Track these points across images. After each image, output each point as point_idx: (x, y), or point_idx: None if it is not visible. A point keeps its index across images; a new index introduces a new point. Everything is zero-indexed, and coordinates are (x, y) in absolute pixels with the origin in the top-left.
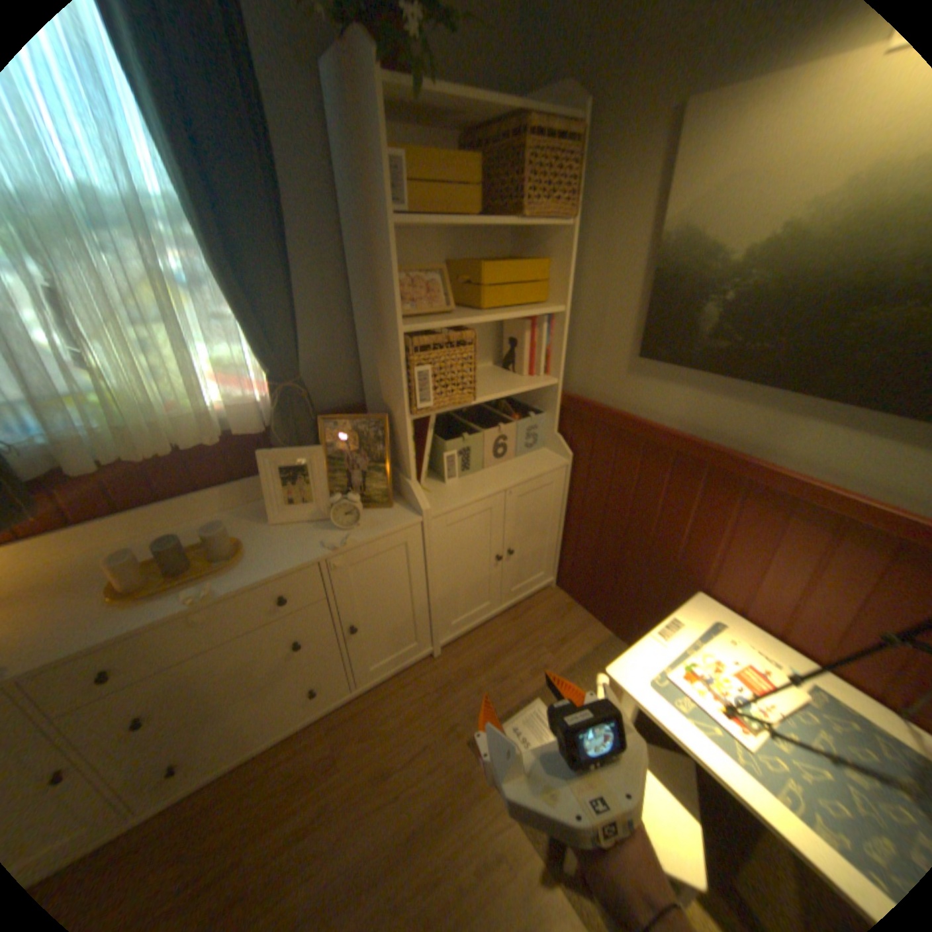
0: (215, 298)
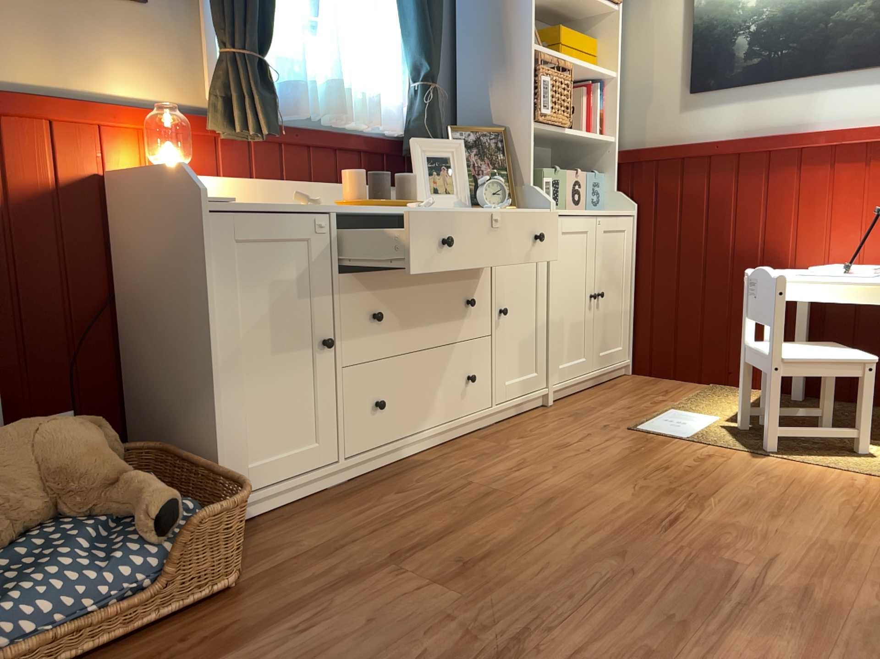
0: (390, 10)
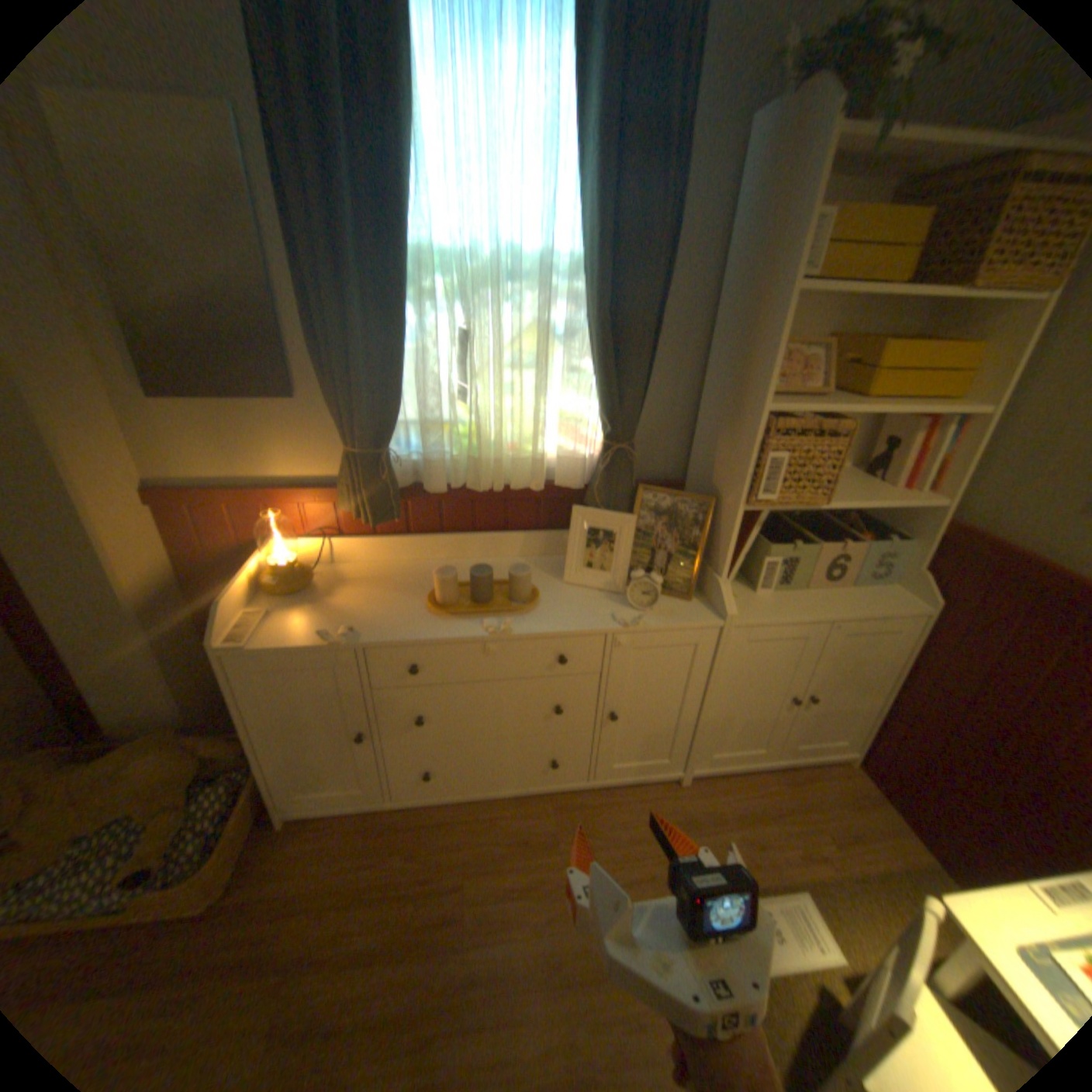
0: (582, 351)
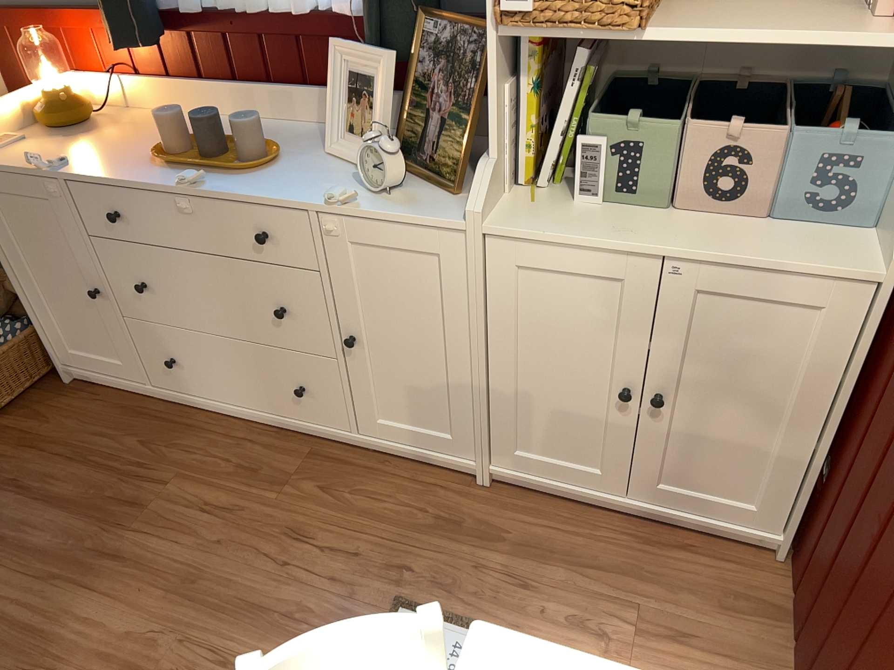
0: None
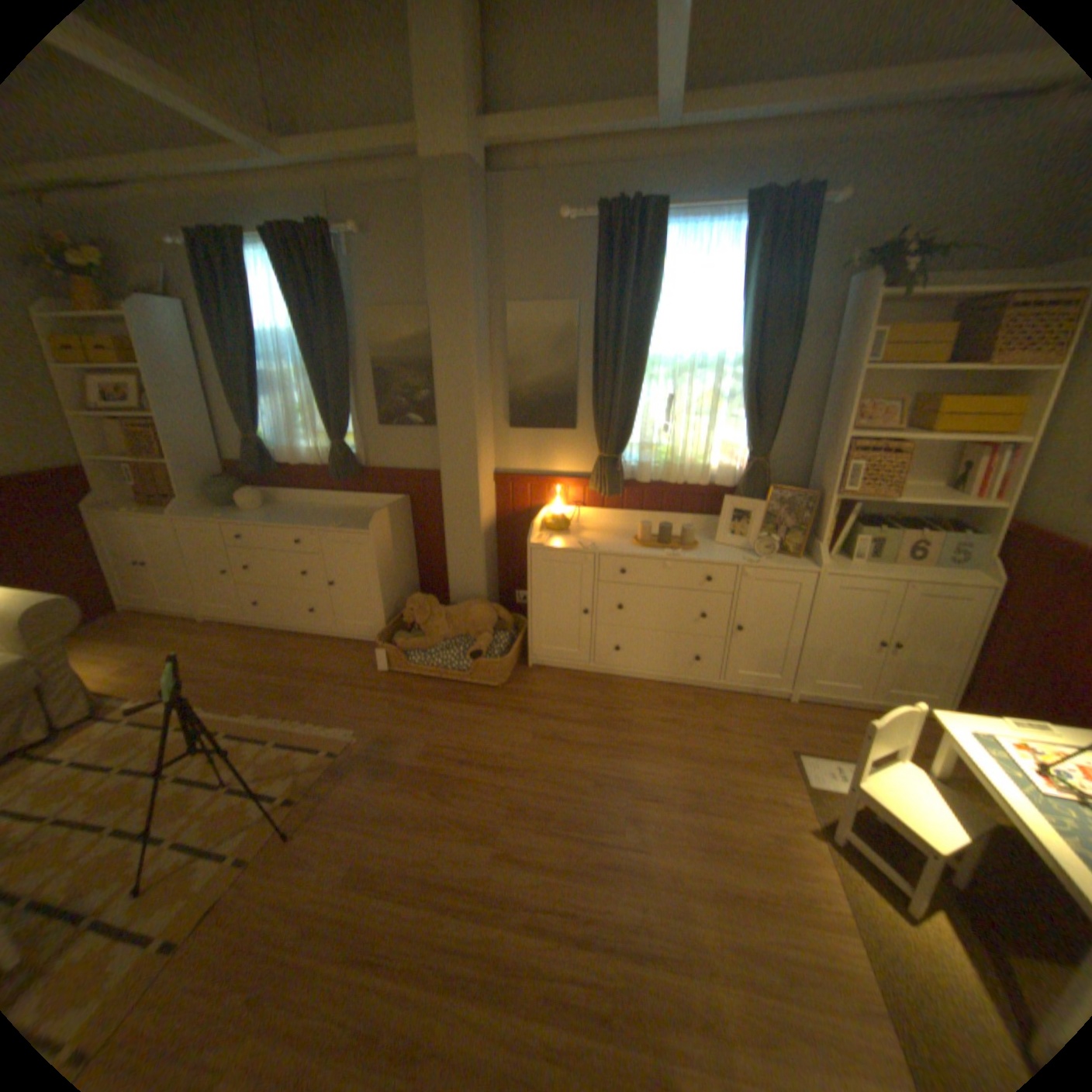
0: (737, 406)
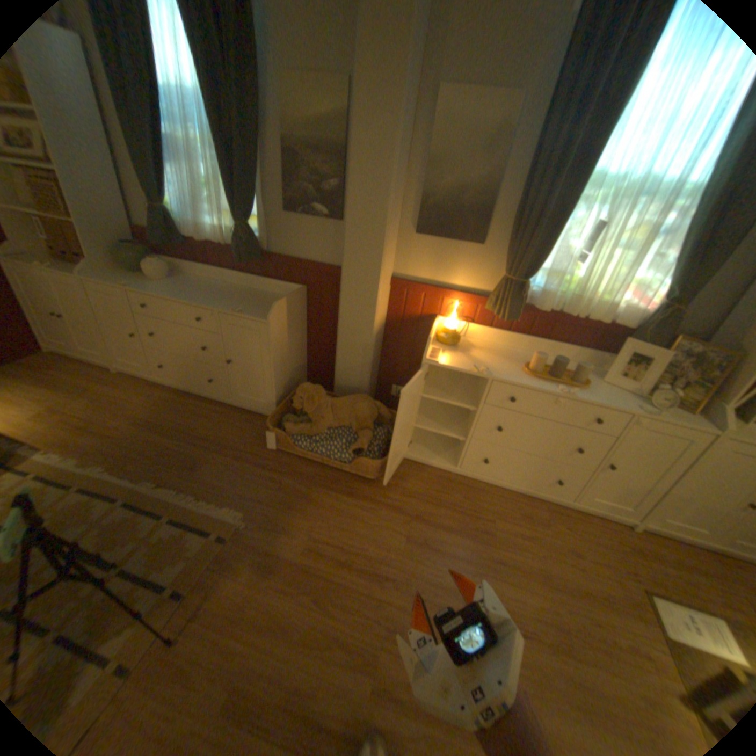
0: (674, 244)
